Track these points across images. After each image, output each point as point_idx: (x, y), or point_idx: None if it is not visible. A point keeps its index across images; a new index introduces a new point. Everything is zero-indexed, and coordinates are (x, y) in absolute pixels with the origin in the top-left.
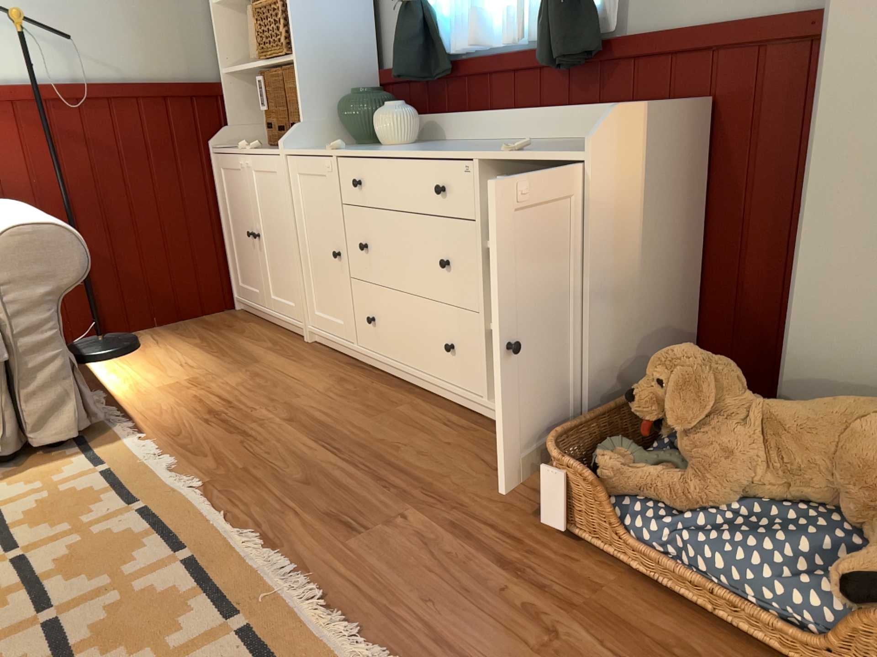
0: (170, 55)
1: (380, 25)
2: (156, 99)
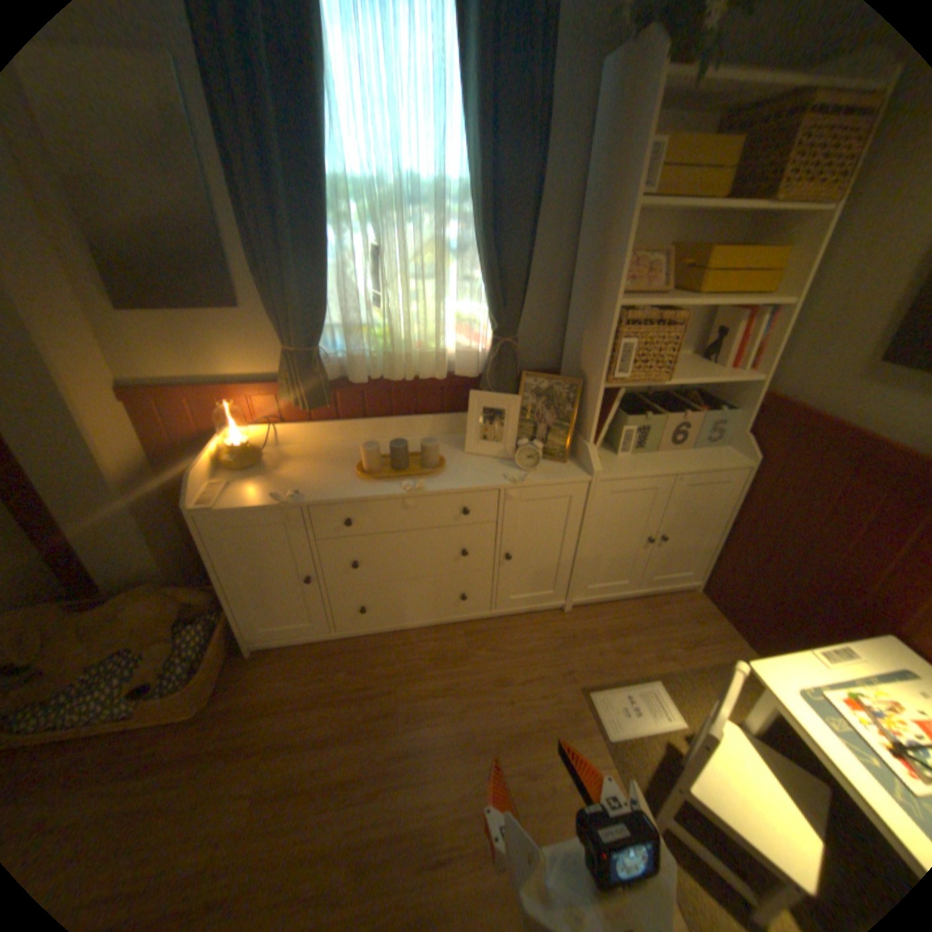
0: None
1: None
2: None
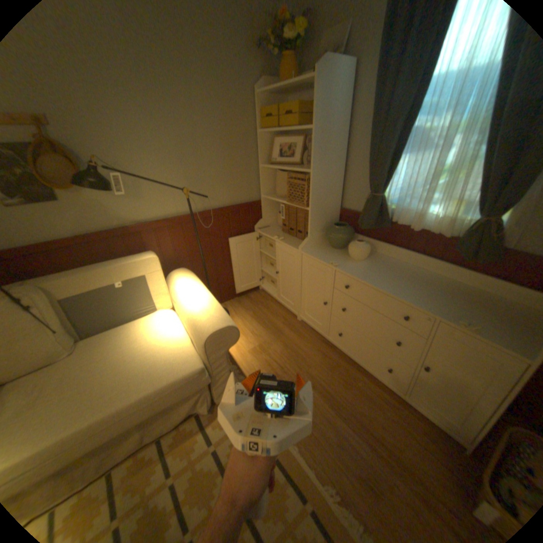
0: (241, 189)
1: (345, 185)
2: (235, 210)
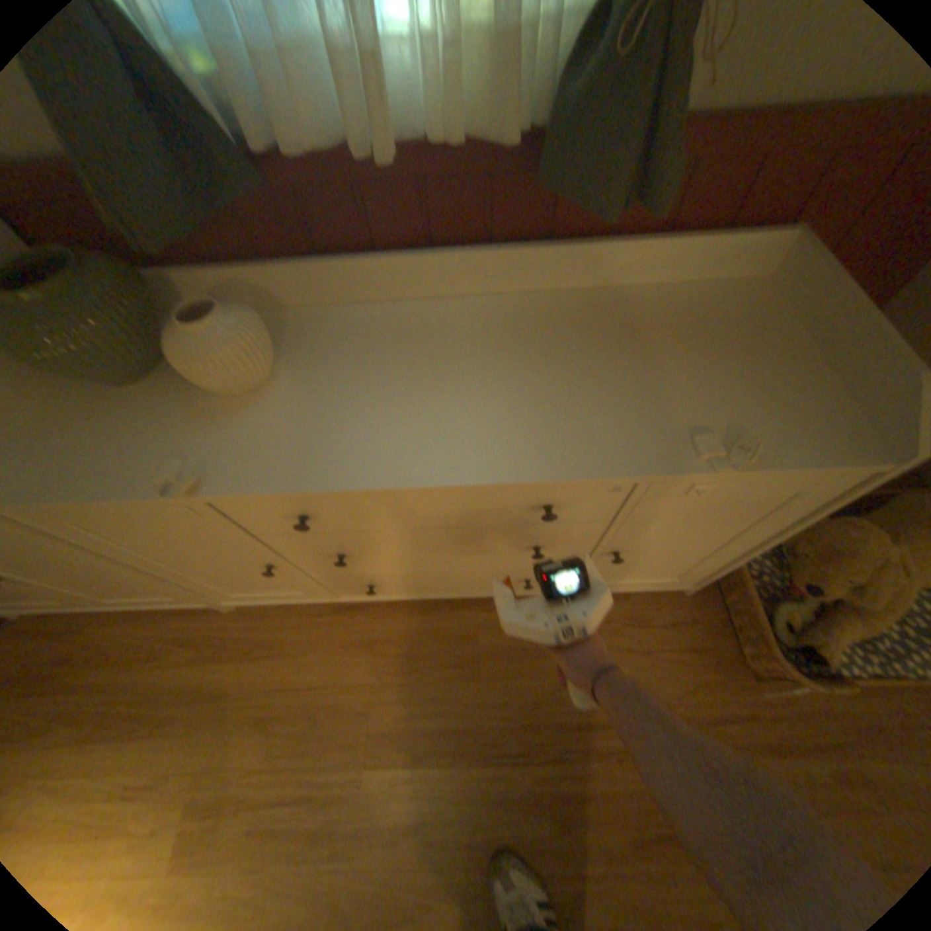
0: None
1: None
2: None
